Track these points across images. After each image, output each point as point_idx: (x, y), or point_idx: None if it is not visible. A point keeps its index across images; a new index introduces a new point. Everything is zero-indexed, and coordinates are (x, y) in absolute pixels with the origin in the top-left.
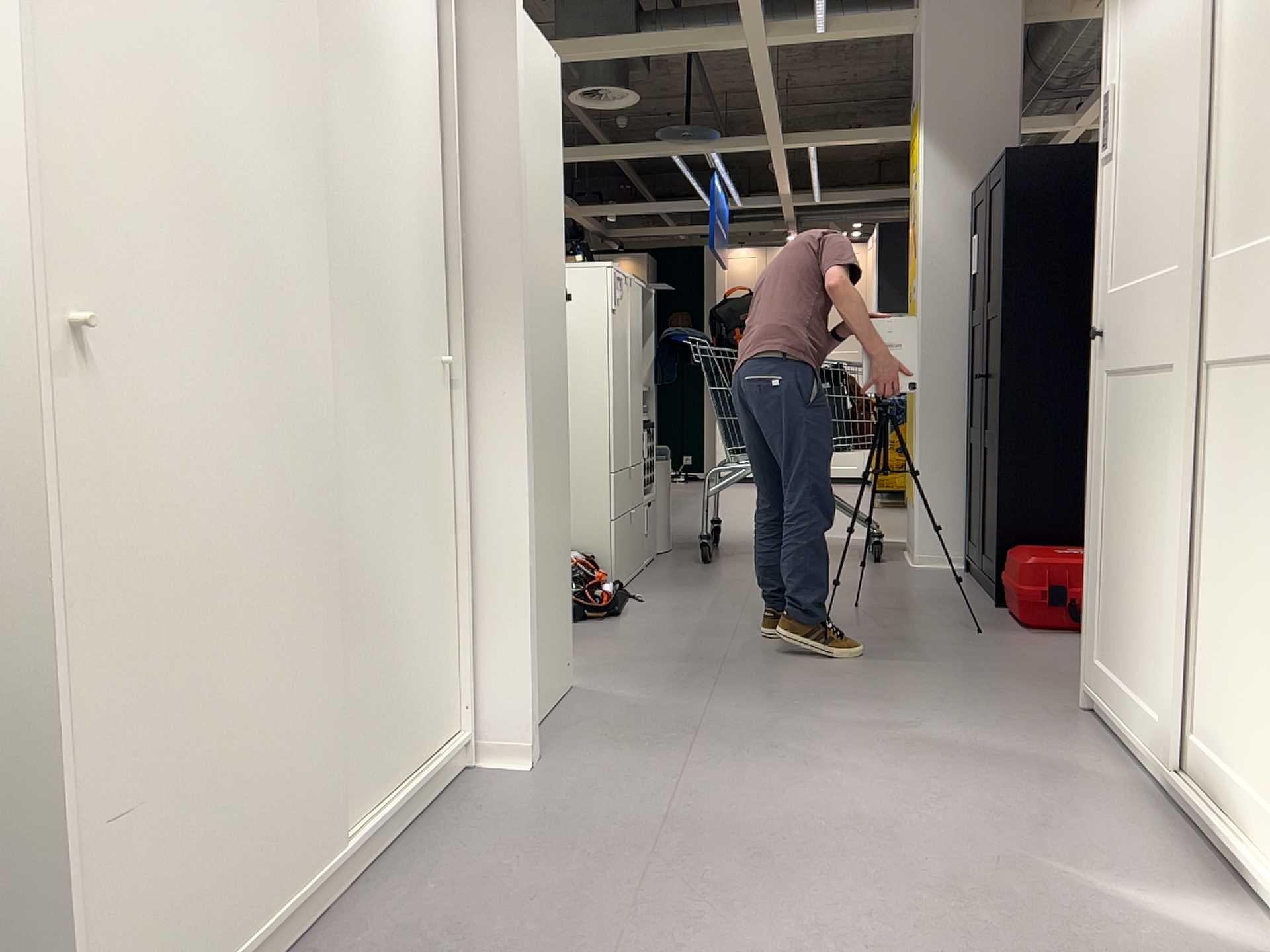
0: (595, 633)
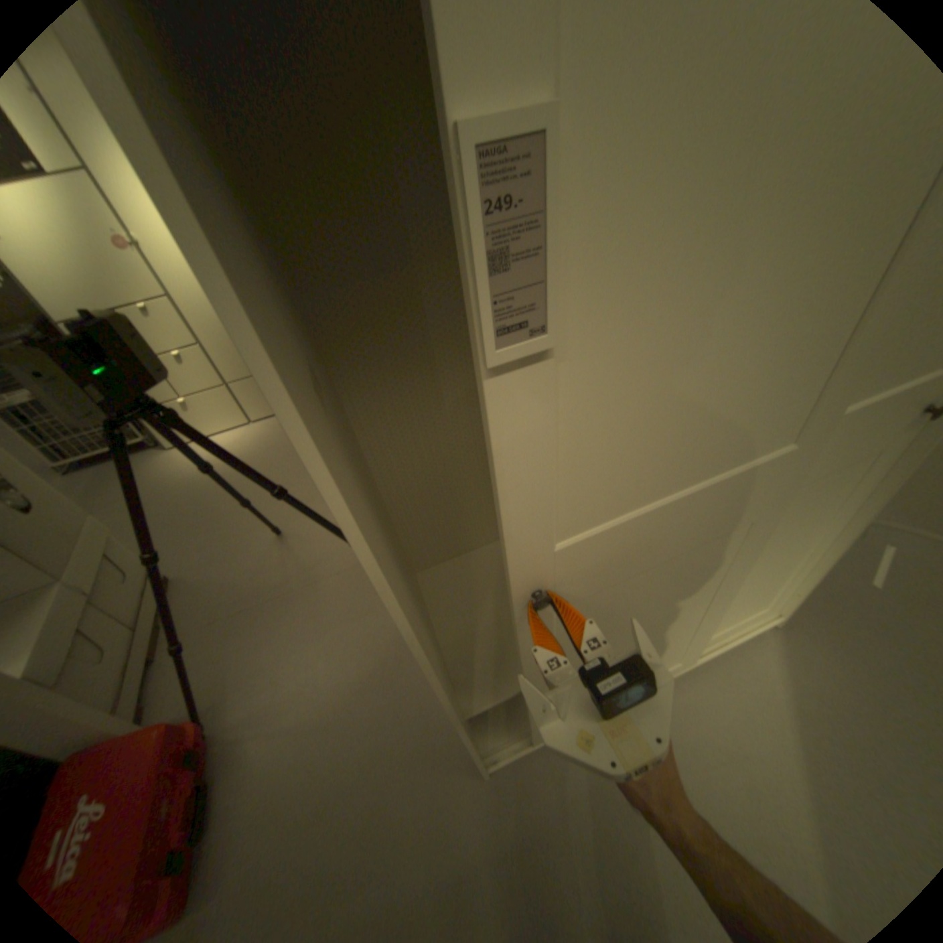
0: None
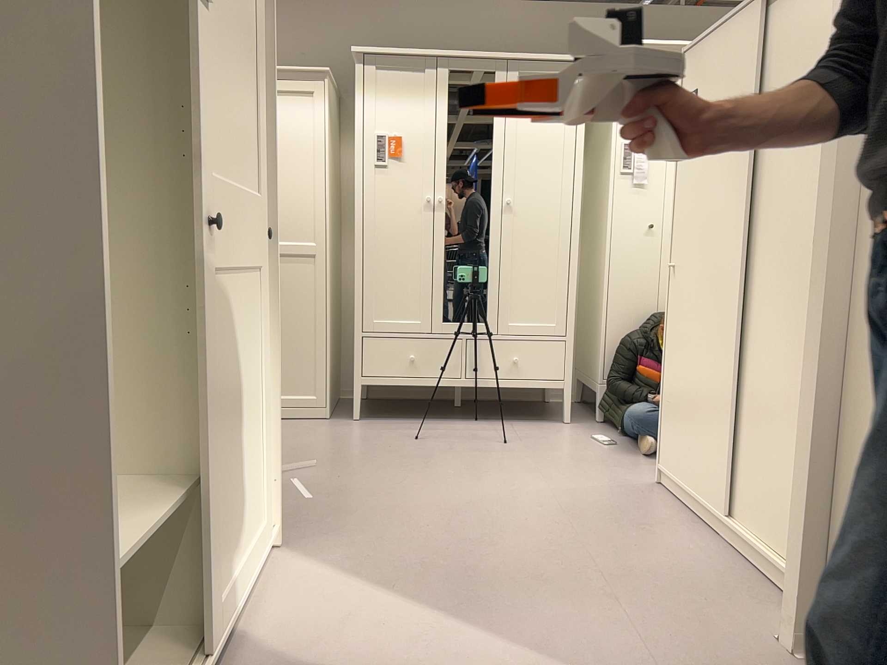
0: None
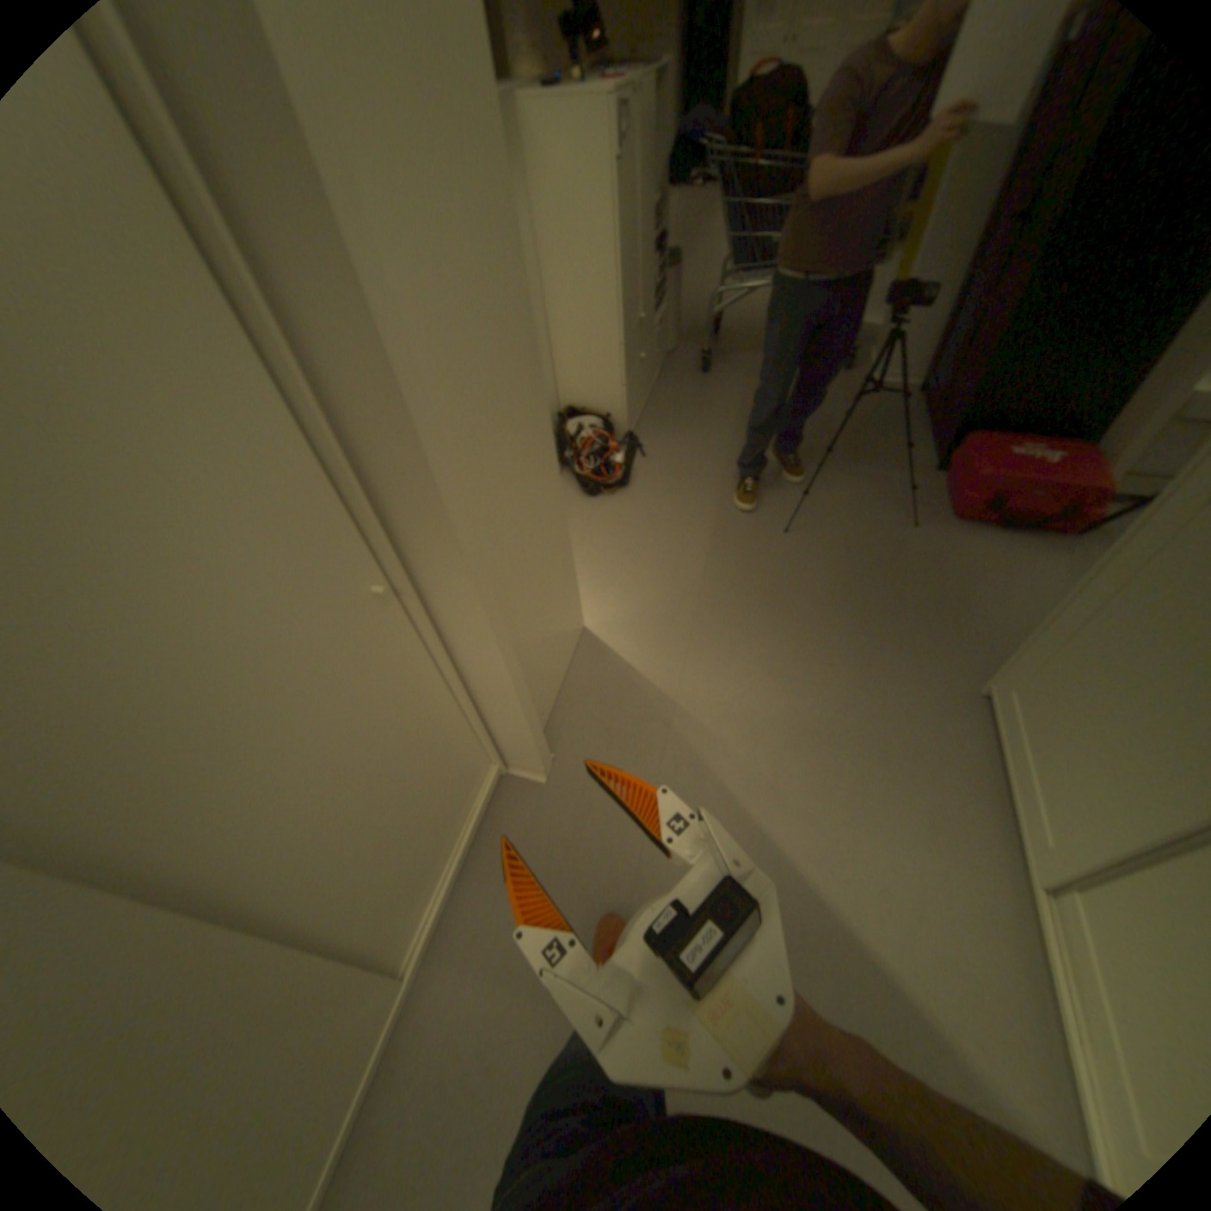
0: (610, 522)
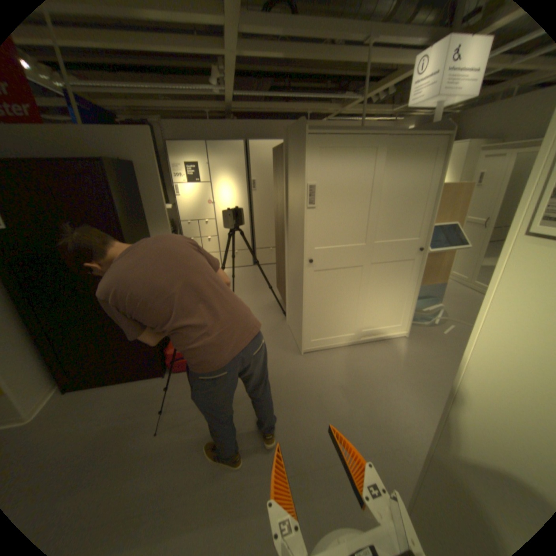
0: None
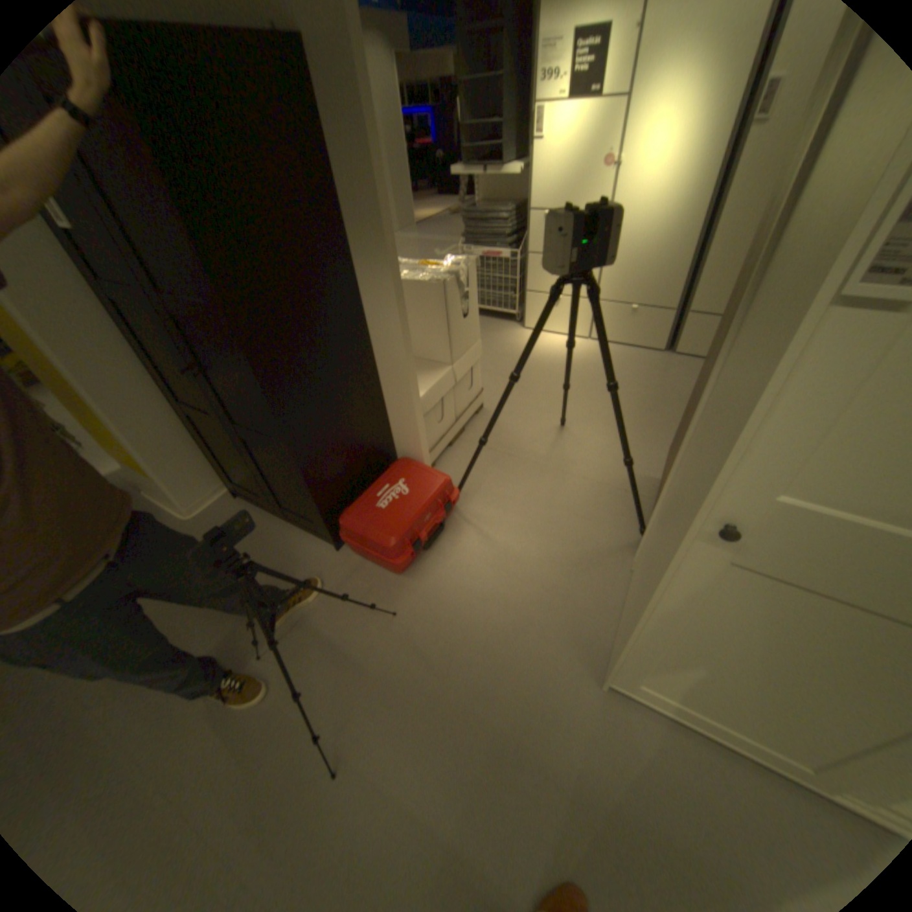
0: None
